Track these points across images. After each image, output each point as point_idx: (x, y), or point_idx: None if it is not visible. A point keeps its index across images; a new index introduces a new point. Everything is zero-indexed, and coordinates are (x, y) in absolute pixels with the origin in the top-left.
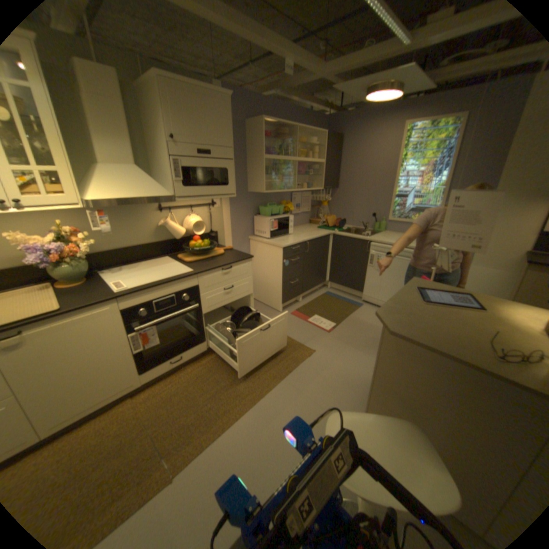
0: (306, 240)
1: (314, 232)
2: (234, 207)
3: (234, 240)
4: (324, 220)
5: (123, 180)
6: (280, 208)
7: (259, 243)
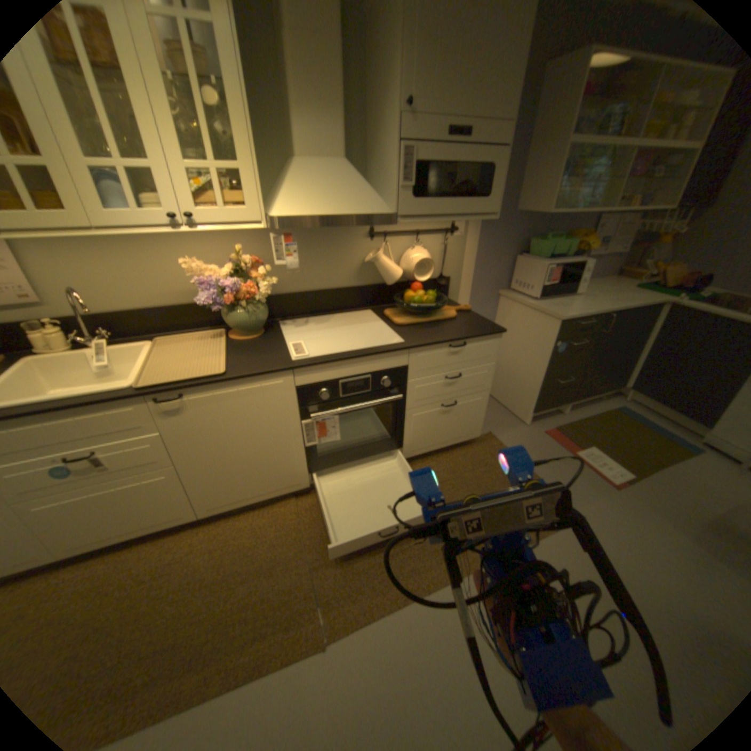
0: (613, 310)
1: (630, 294)
2: (488, 236)
3: (474, 294)
4: (655, 271)
5: (325, 184)
6: (573, 243)
7: (516, 304)
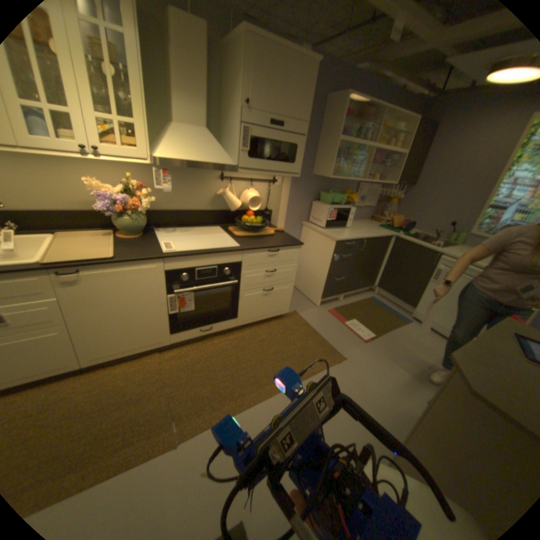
0: (364, 237)
1: (375, 230)
2: (295, 188)
3: (287, 222)
4: (389, 219)
5: (193, 142)
6: (344, 197)
7: (312, 230)
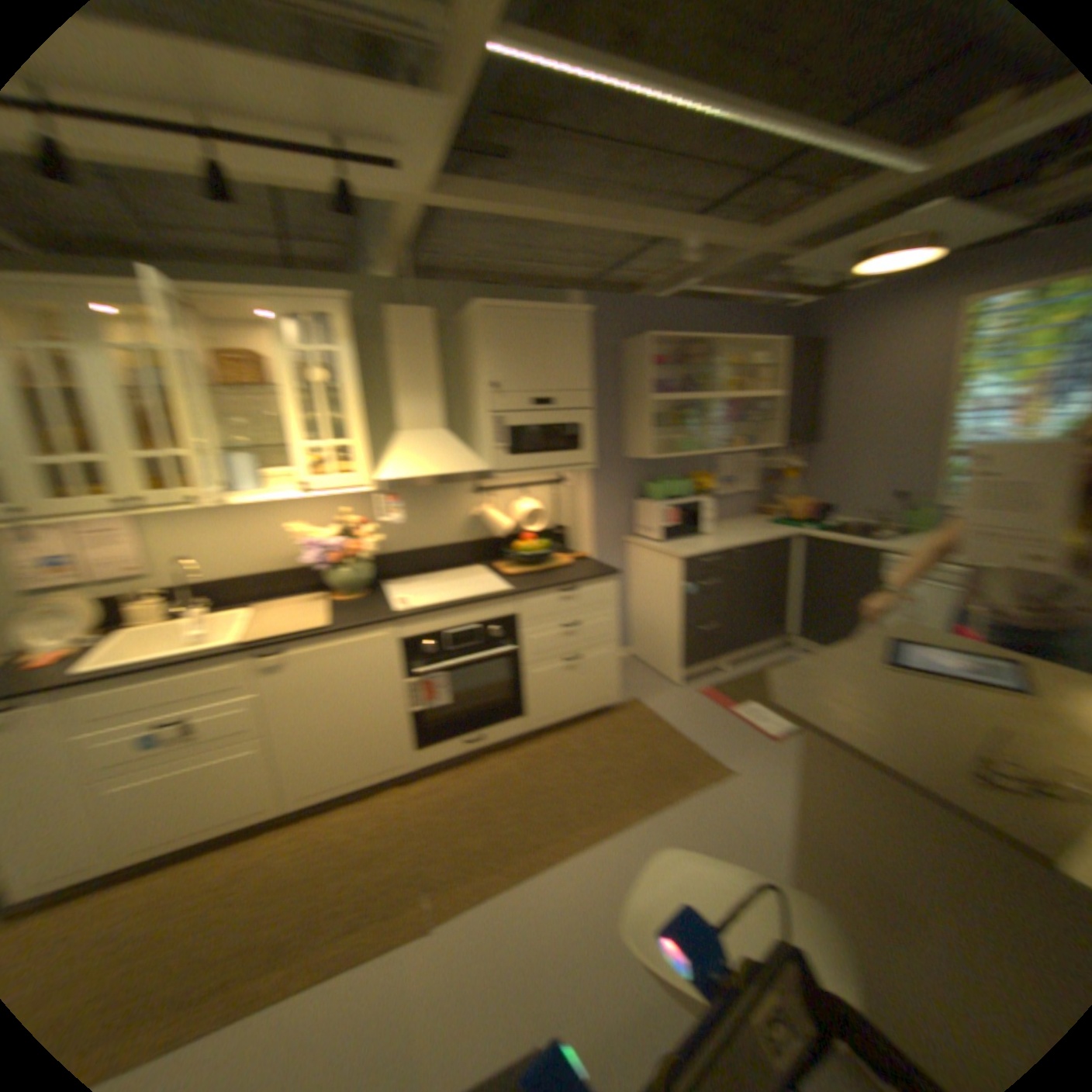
0: (730, 546)
1: (756, 531)
2: (594, 485)
3: (592, 543)
4: (785, 507)
5: (419, 451)
6: (682, 485)
7: (637, 549)
